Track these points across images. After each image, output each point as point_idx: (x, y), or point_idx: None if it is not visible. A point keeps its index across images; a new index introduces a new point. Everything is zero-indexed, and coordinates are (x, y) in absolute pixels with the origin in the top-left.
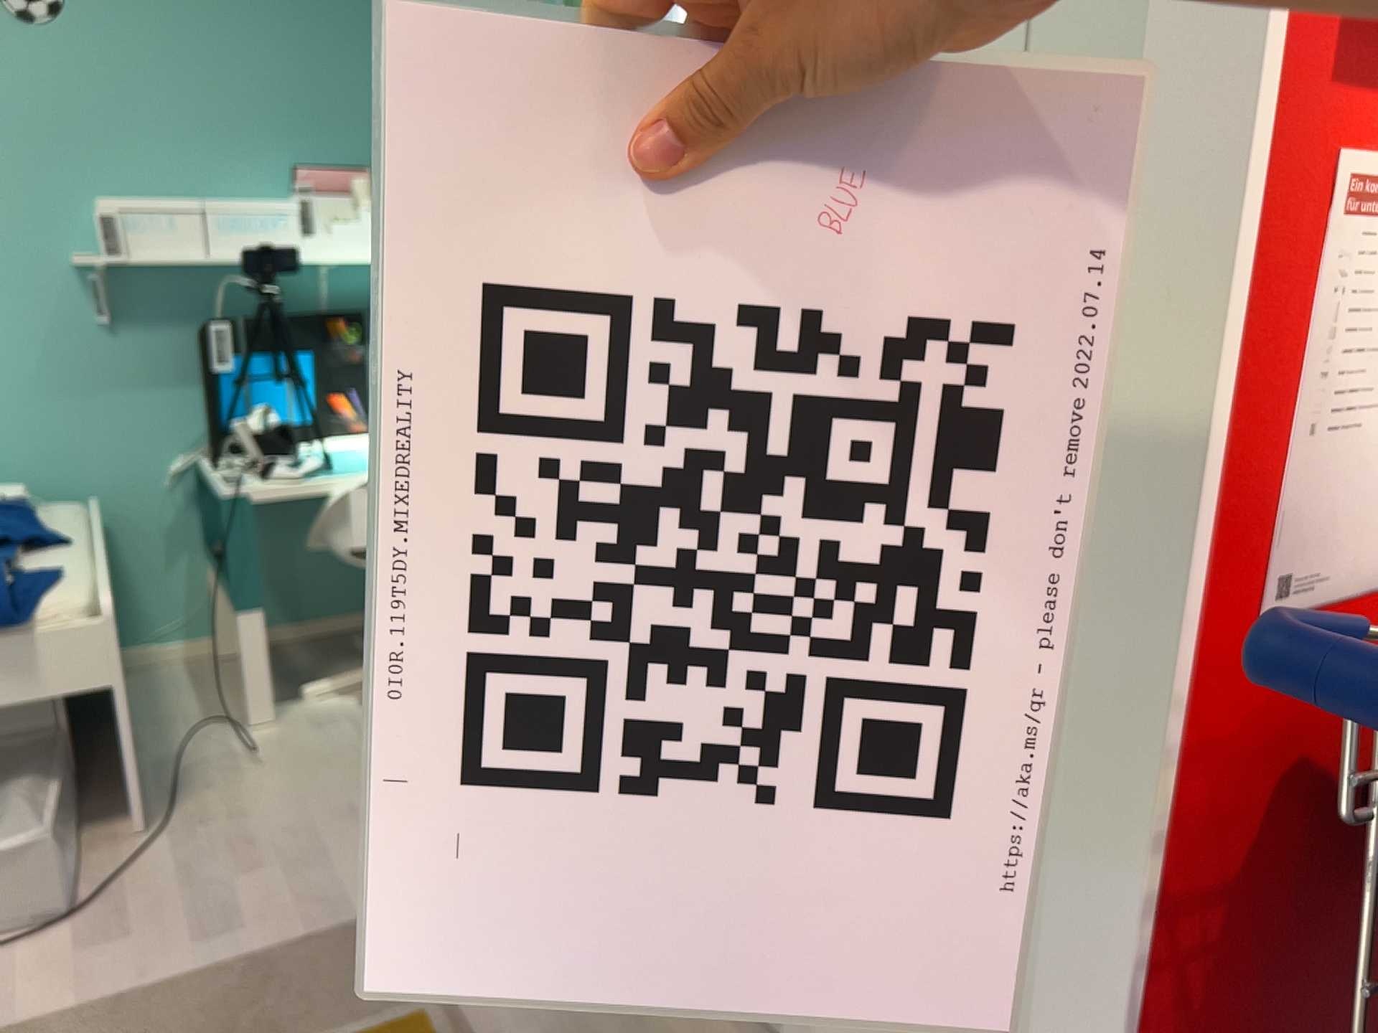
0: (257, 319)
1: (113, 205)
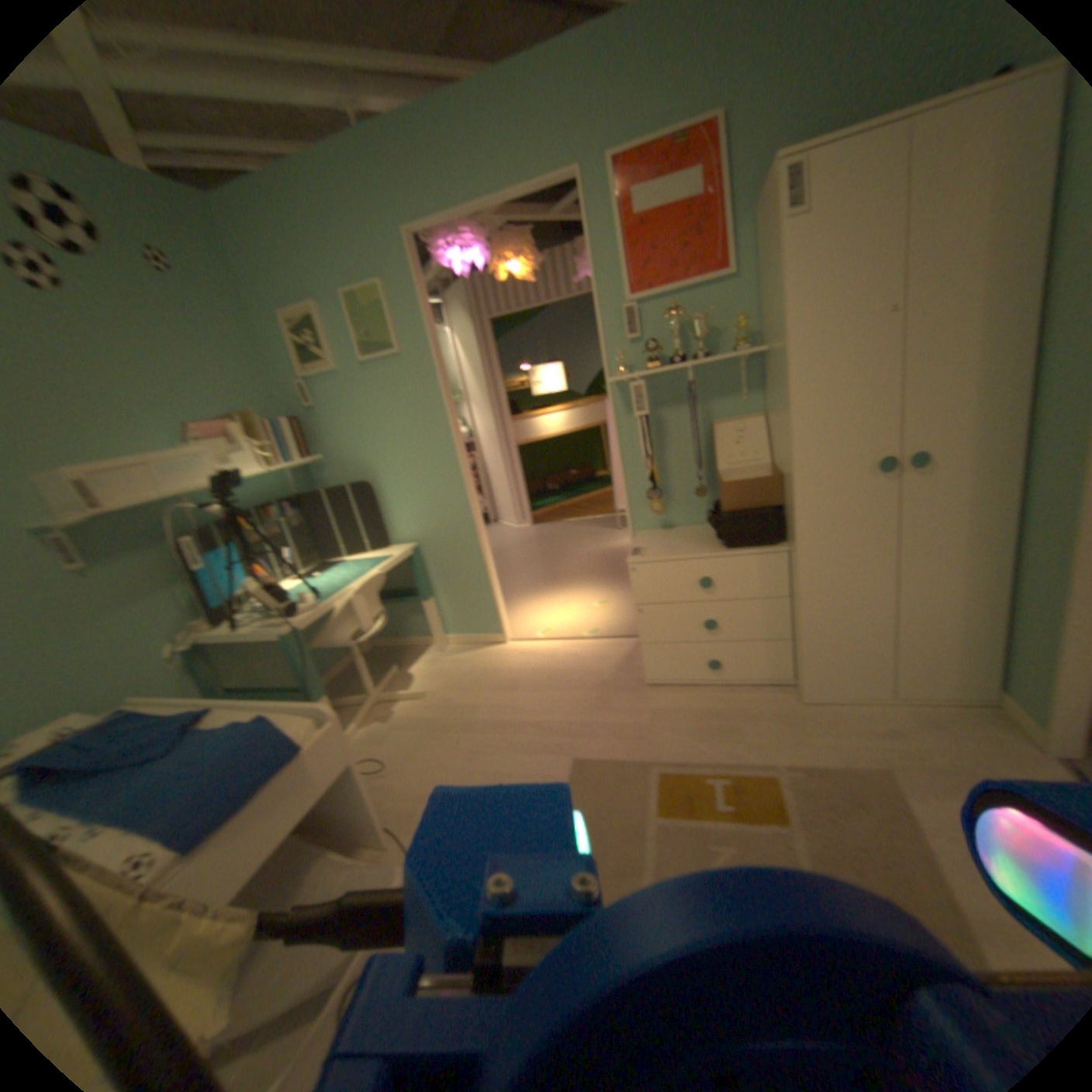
0: (204, 531)
1: (82, 473)
